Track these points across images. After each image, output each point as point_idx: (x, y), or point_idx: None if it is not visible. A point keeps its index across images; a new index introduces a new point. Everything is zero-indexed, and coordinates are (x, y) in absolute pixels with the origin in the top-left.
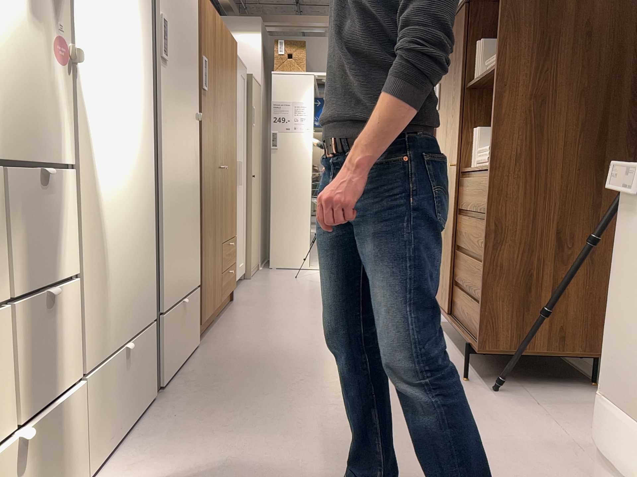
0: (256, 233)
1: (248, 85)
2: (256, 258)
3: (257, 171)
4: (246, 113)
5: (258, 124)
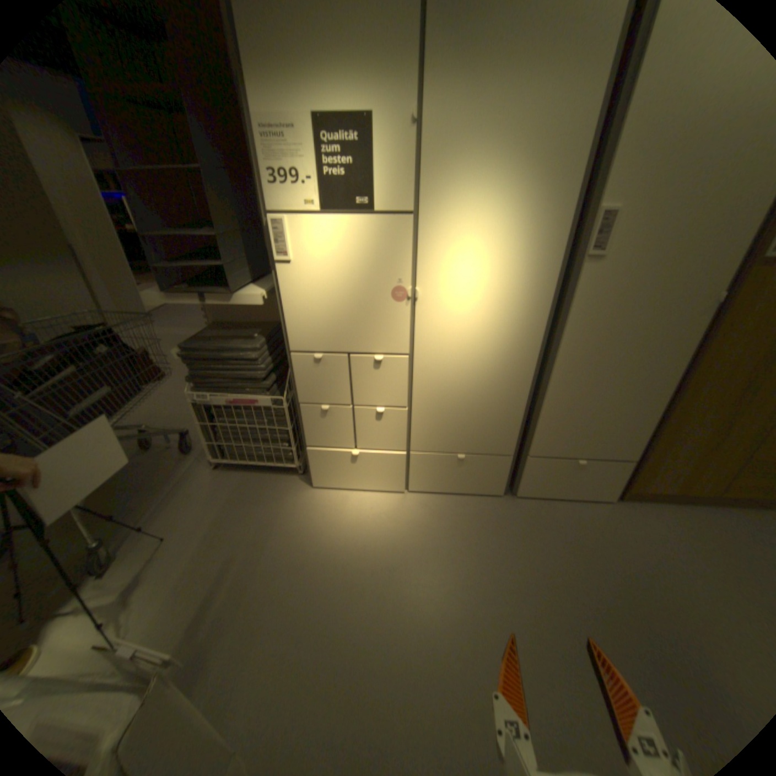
0: None
1: None
2: None
3: None
4: None
5: None
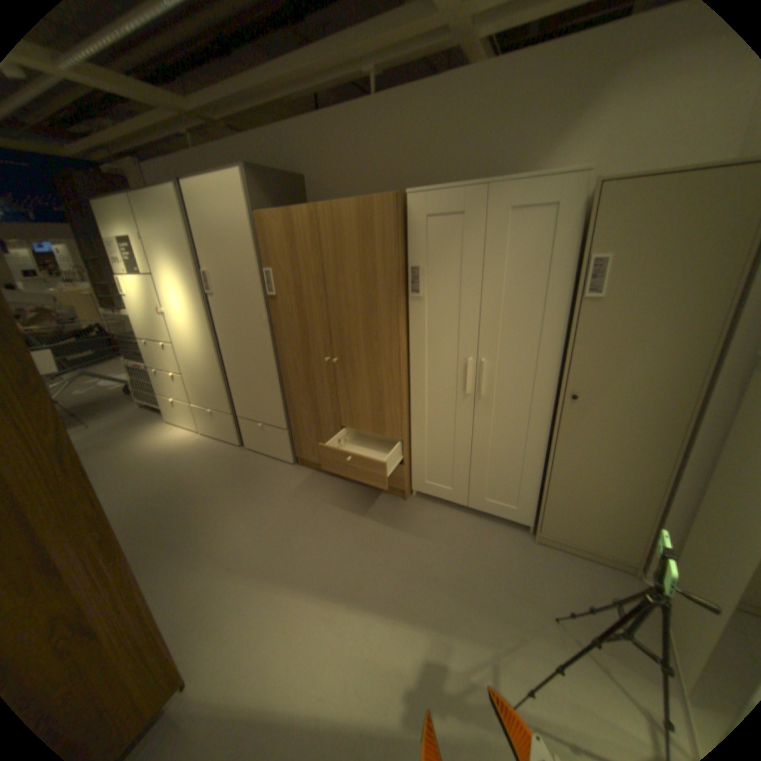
0: (606, 503)
1: (591, 206)
2: (597, 541)
3: (643, 395)
4: (565, 273)
5: (672, 287)
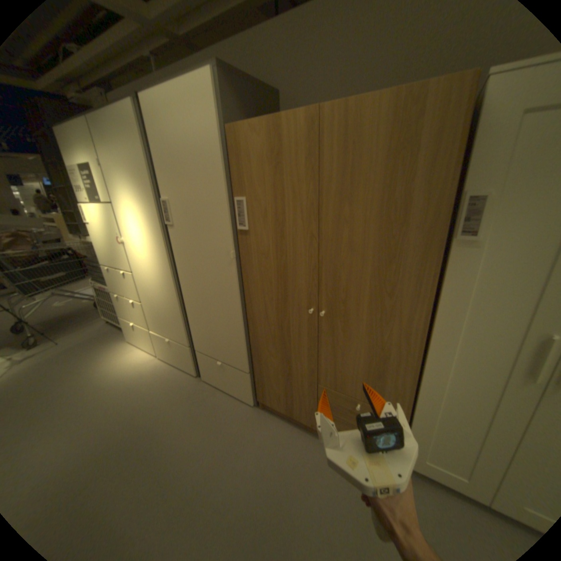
0: None
1: None
2: None
3: None
4: None
5: None
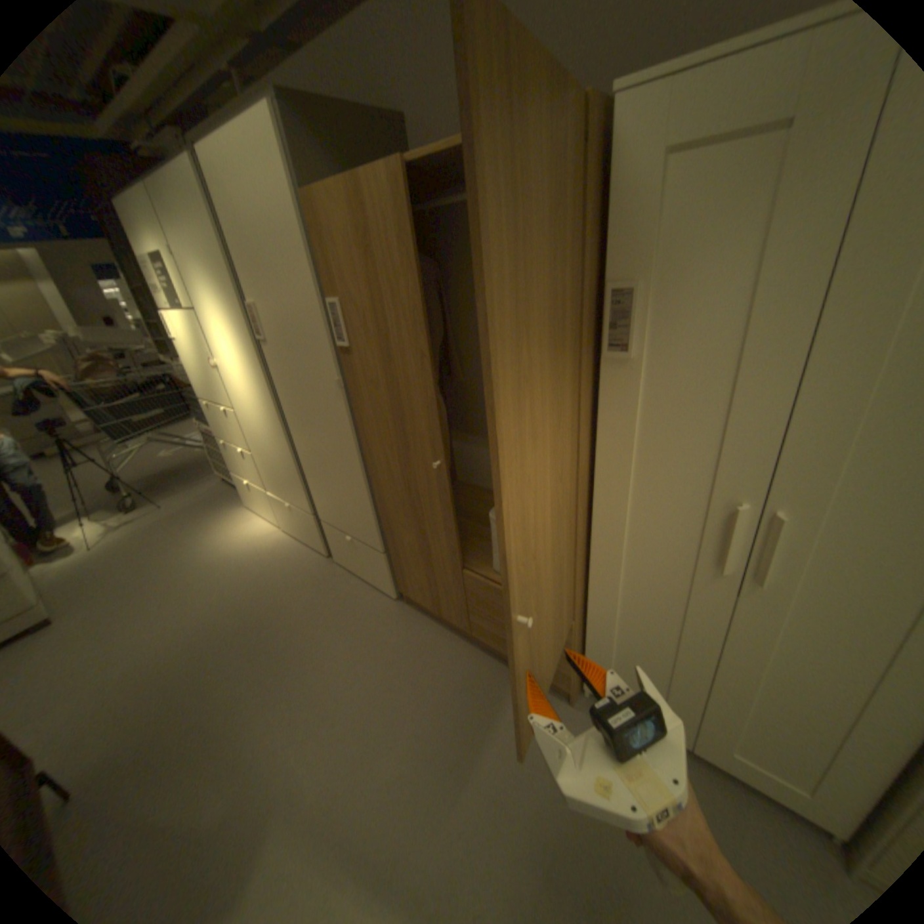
0: None
1: None
2: None
3: None
4: None
5: None
